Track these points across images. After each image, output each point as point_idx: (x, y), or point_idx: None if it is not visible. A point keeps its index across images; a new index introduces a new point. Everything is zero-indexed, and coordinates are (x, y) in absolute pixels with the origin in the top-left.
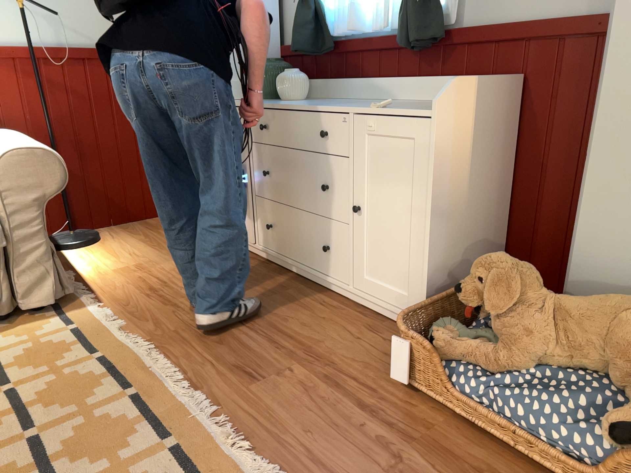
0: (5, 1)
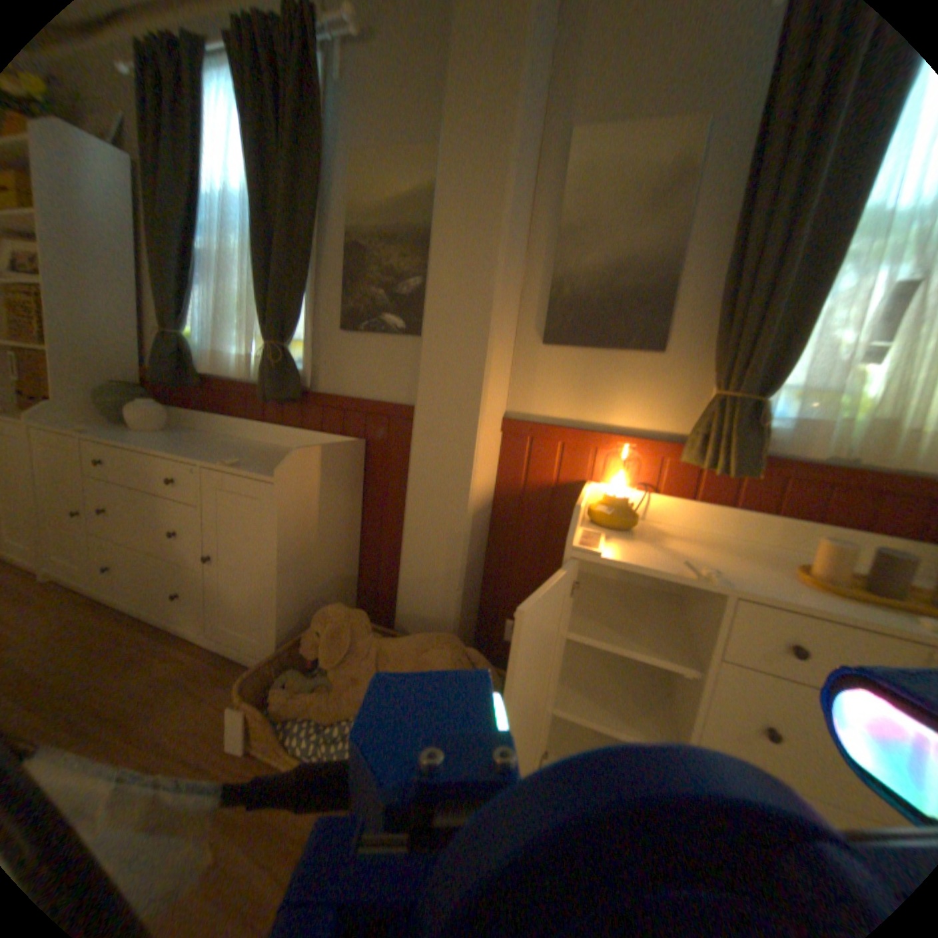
0: None
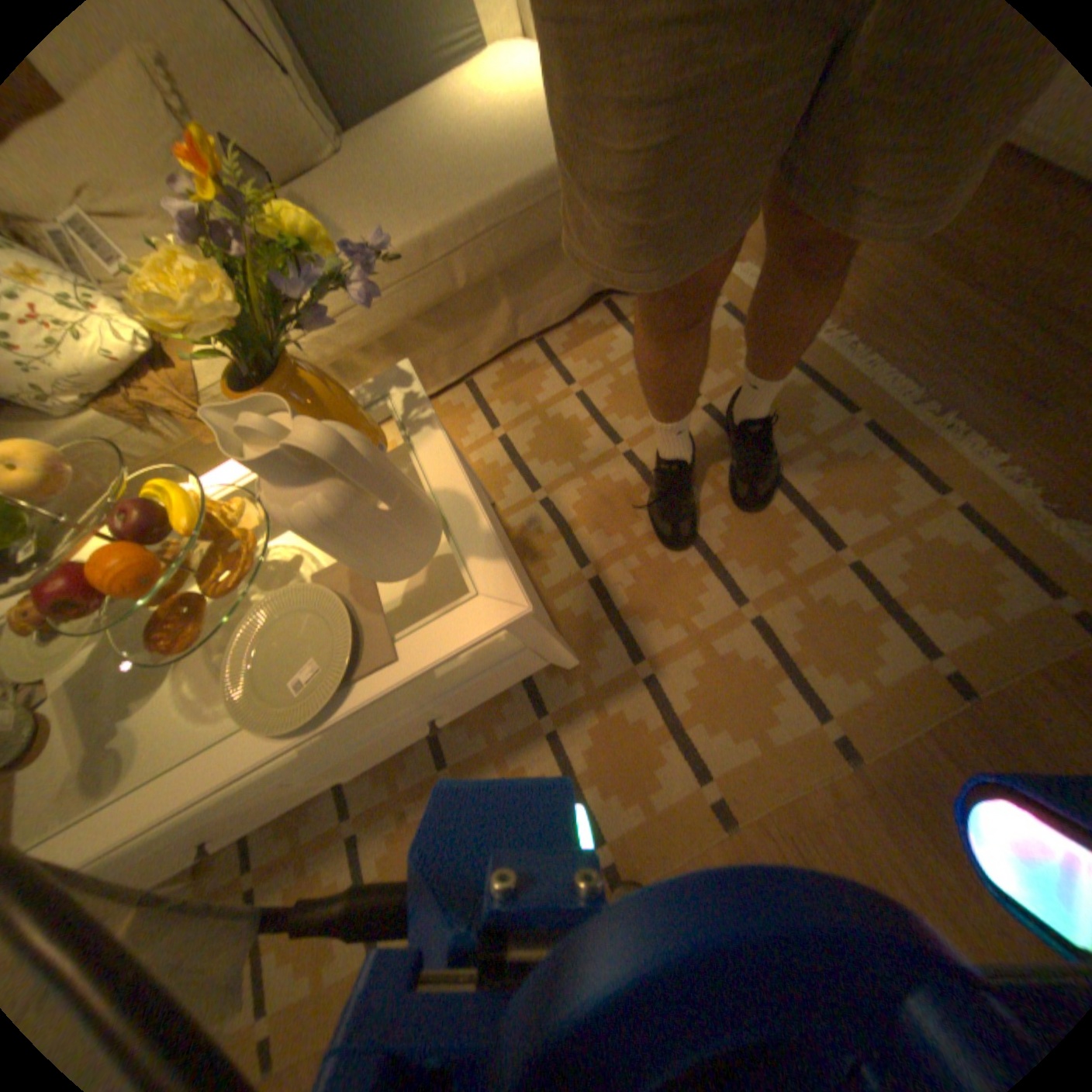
0: None
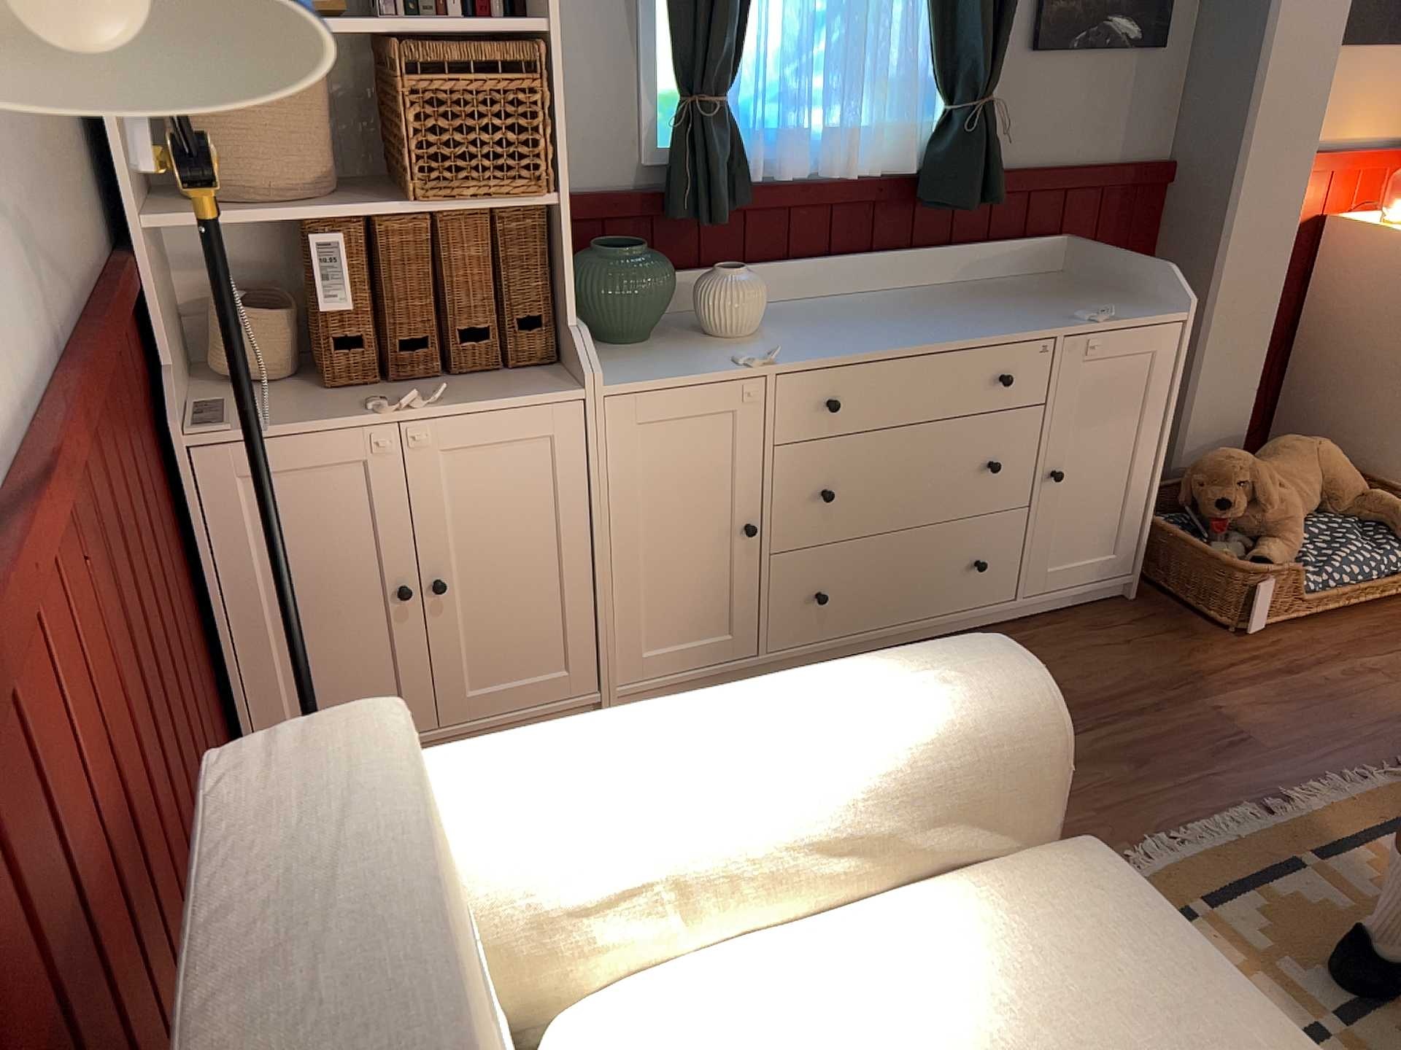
0: None
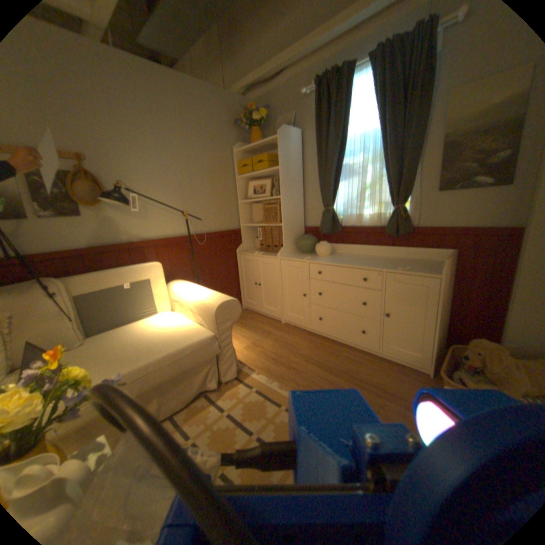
0: (172, 213)
